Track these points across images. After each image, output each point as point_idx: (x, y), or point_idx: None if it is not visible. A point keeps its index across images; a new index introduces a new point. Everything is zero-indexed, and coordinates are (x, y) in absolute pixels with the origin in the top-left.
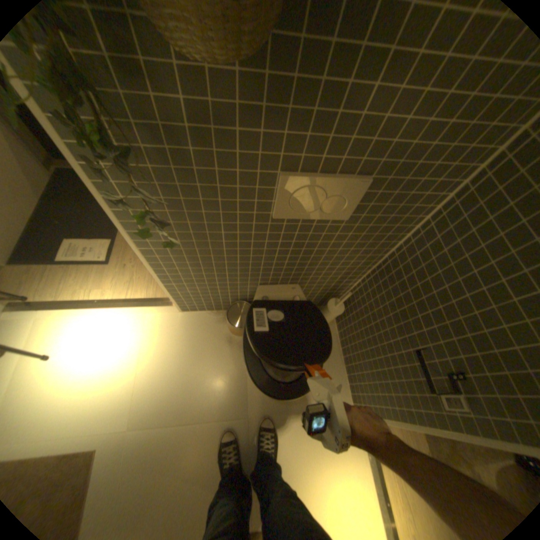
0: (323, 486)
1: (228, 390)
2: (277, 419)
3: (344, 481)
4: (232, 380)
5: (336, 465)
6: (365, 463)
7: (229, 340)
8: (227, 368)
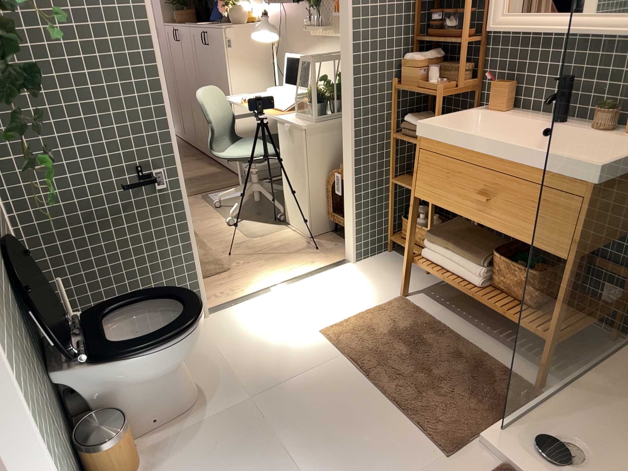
0: (278, 323)
1: (224, 433)
2: (236, 373)
3: (266, 312)
4: (209, 436)
5: (256, 320)
6: (244, 304)
7: (147, 470)
8: (194, 450)
